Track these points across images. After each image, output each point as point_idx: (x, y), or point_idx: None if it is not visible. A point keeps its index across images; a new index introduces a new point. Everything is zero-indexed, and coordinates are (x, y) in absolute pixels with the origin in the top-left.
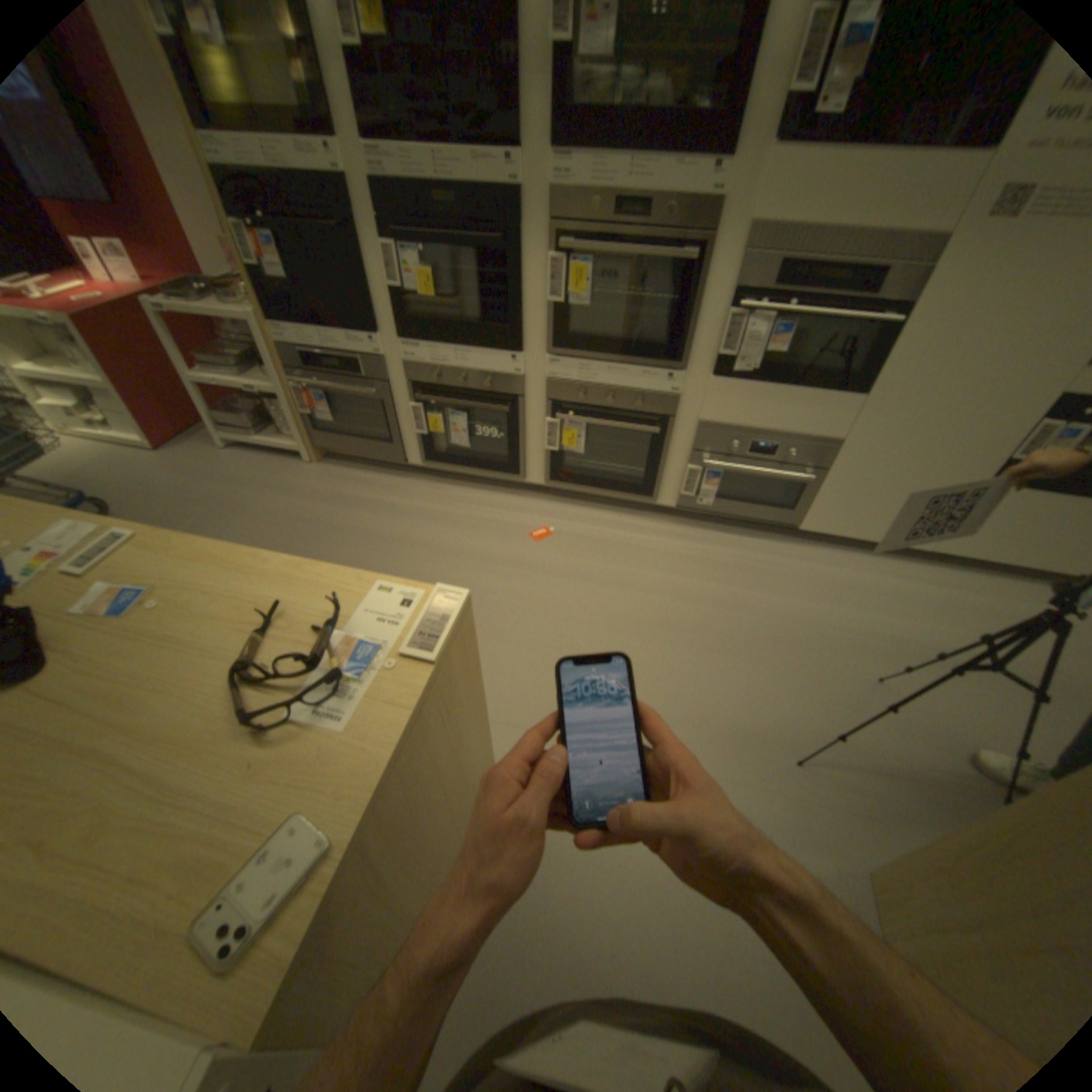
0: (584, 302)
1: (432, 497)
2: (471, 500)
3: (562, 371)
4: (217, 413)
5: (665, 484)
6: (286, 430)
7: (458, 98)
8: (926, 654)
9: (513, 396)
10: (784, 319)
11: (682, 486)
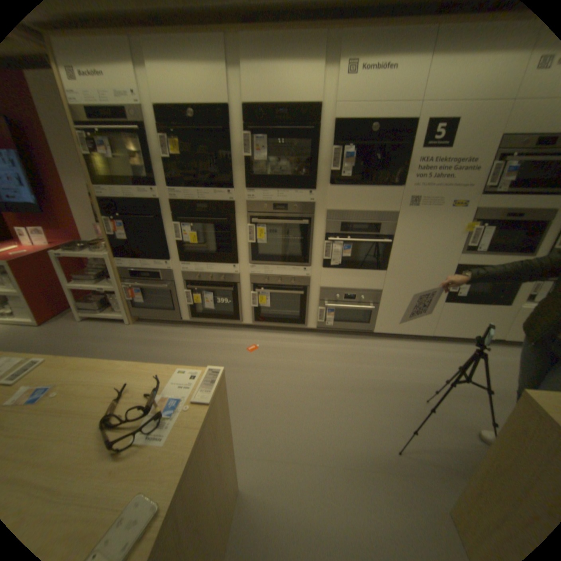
0: (264, 242)
1: (194, 336)
2: (215, 335)
3: (256, 270)
4: (76, 304)
5: (309, 318)
6: (116, 309)
7: (207, 173)
8: (444, 386)
9: (234, 283)
10: (346, 244)
11: (317, 318)
